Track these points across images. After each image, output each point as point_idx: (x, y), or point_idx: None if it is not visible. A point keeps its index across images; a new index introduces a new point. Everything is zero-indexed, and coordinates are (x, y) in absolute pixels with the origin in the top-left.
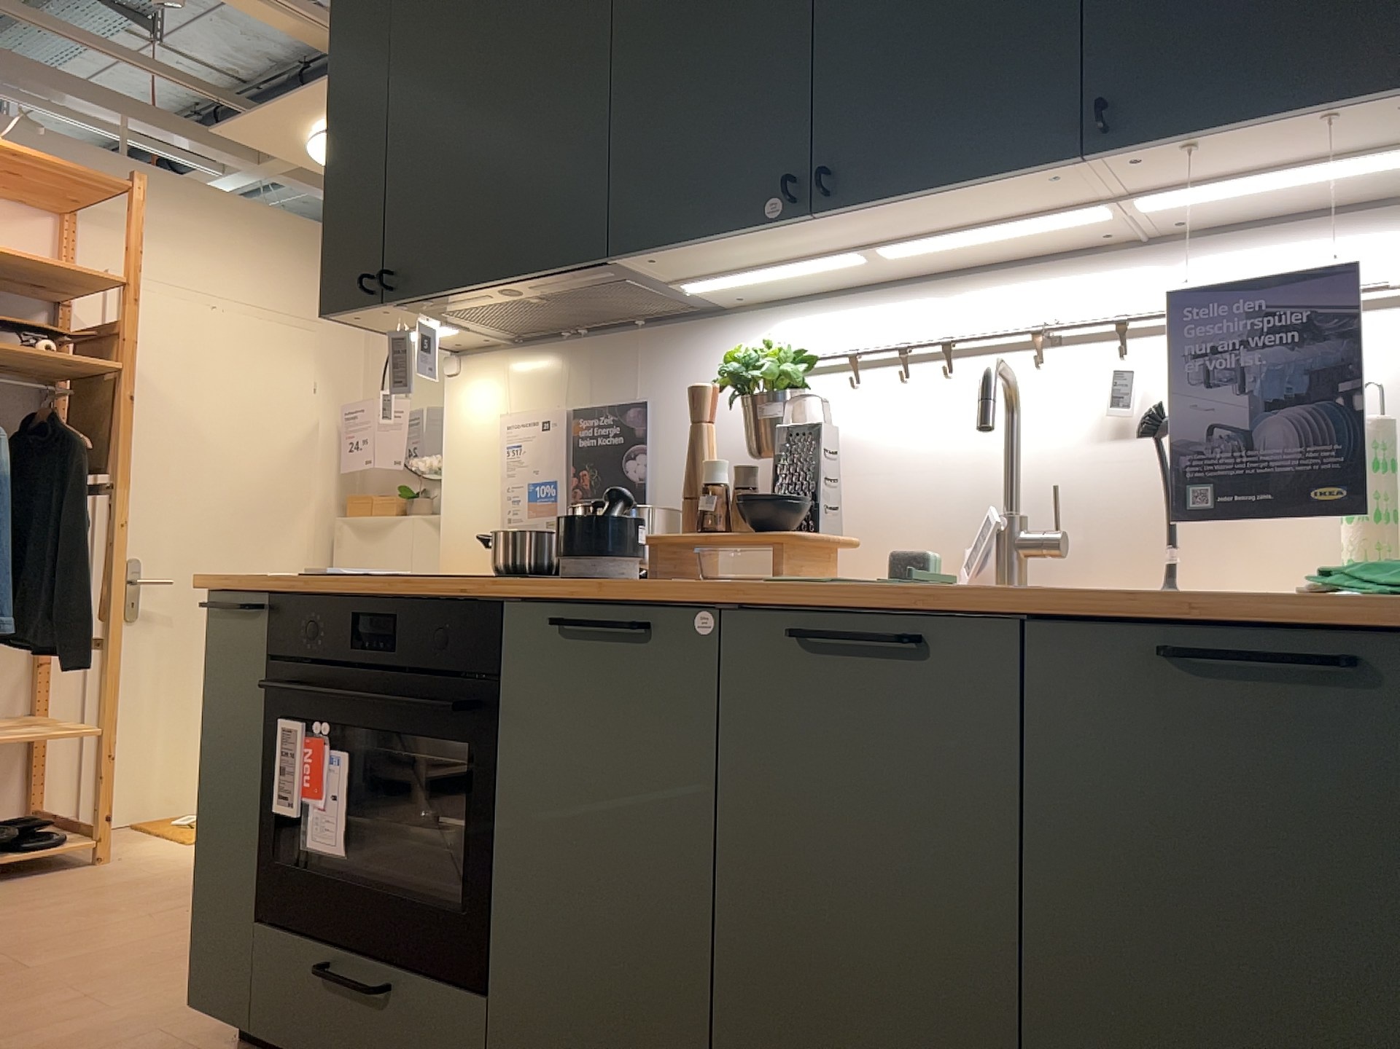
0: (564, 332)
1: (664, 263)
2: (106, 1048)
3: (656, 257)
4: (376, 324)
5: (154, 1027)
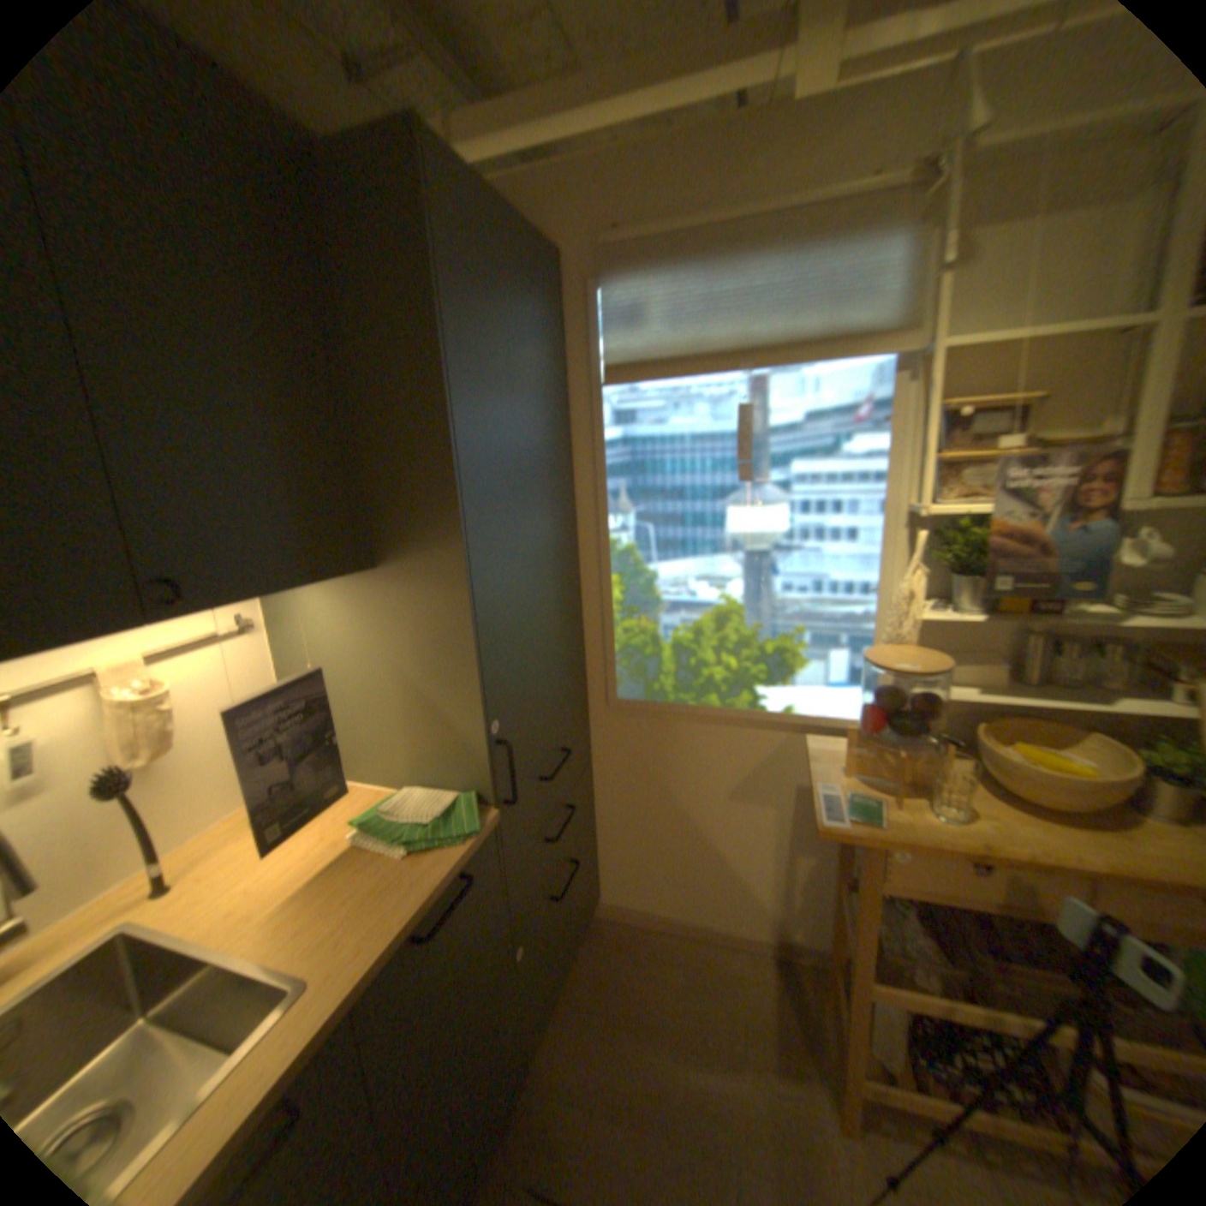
0: None
1: None
2: None
3: None
4: None
5: None
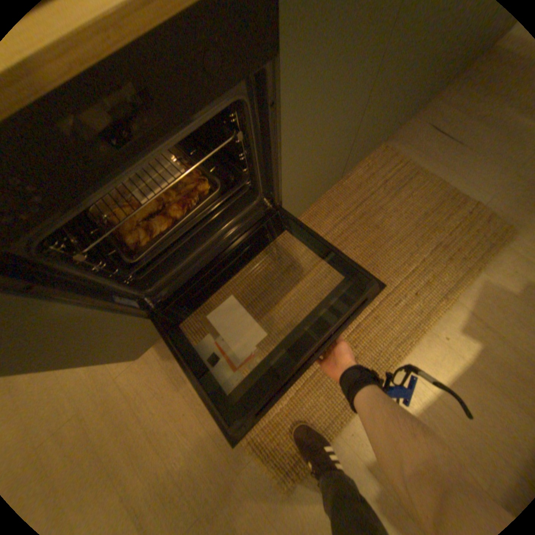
0: None
1: None
2: (125, 399)
3: None
4: None
5: (107, 382)
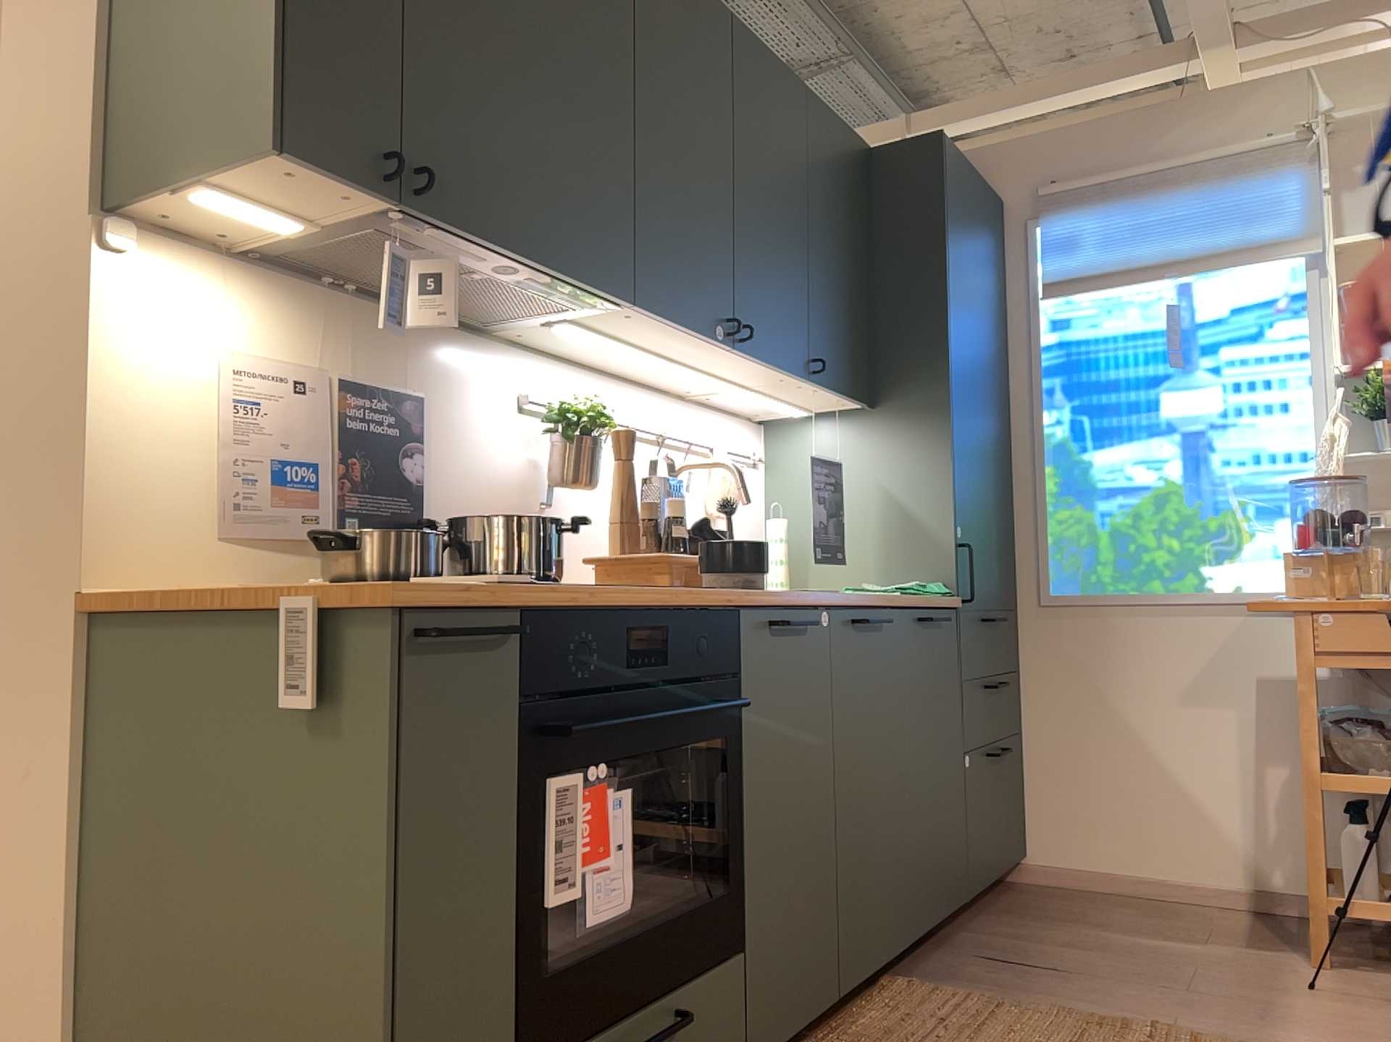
0: (333, 278)
1: (619, 316)
2: None
3: (636, 314)
4: (261, 181)
5: None
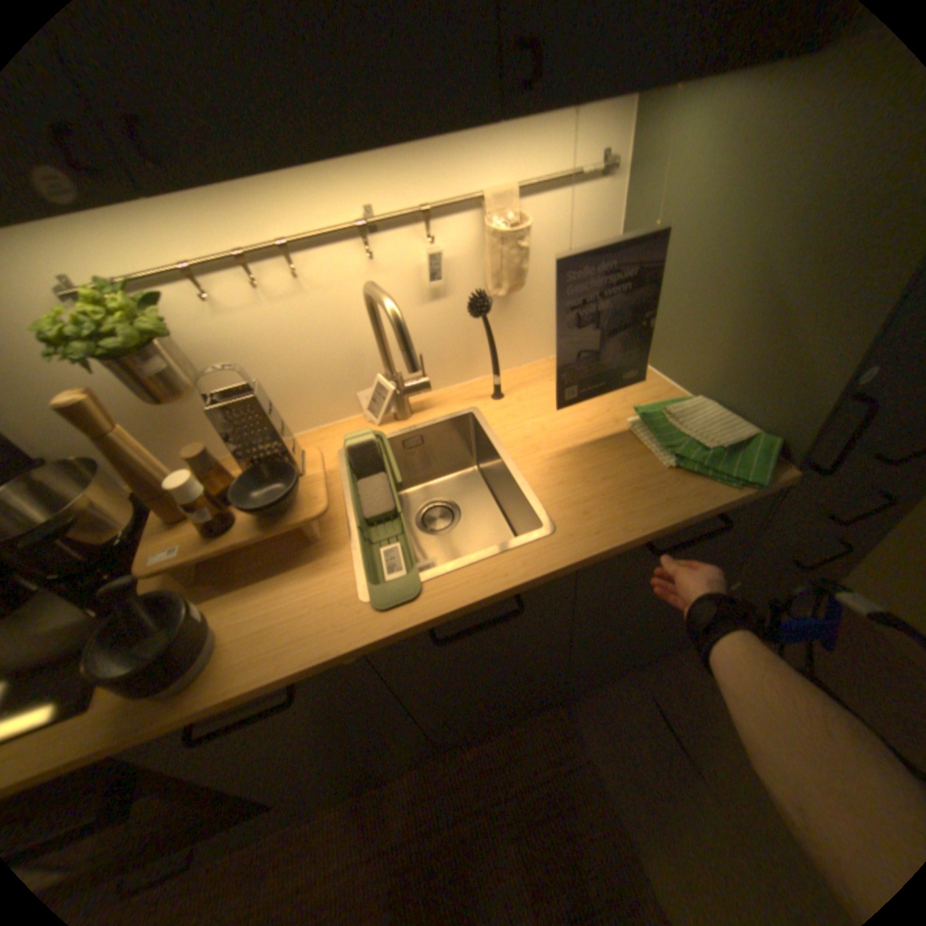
0: None
1: None
2: None
3: None
4: None
5: None
